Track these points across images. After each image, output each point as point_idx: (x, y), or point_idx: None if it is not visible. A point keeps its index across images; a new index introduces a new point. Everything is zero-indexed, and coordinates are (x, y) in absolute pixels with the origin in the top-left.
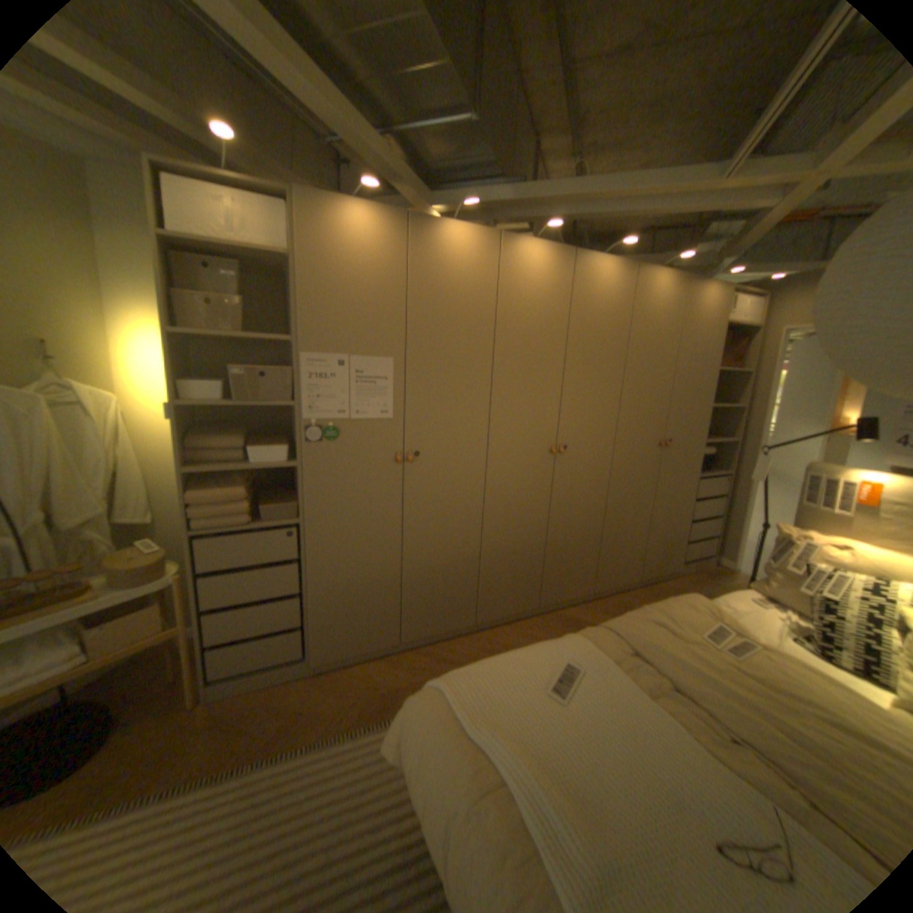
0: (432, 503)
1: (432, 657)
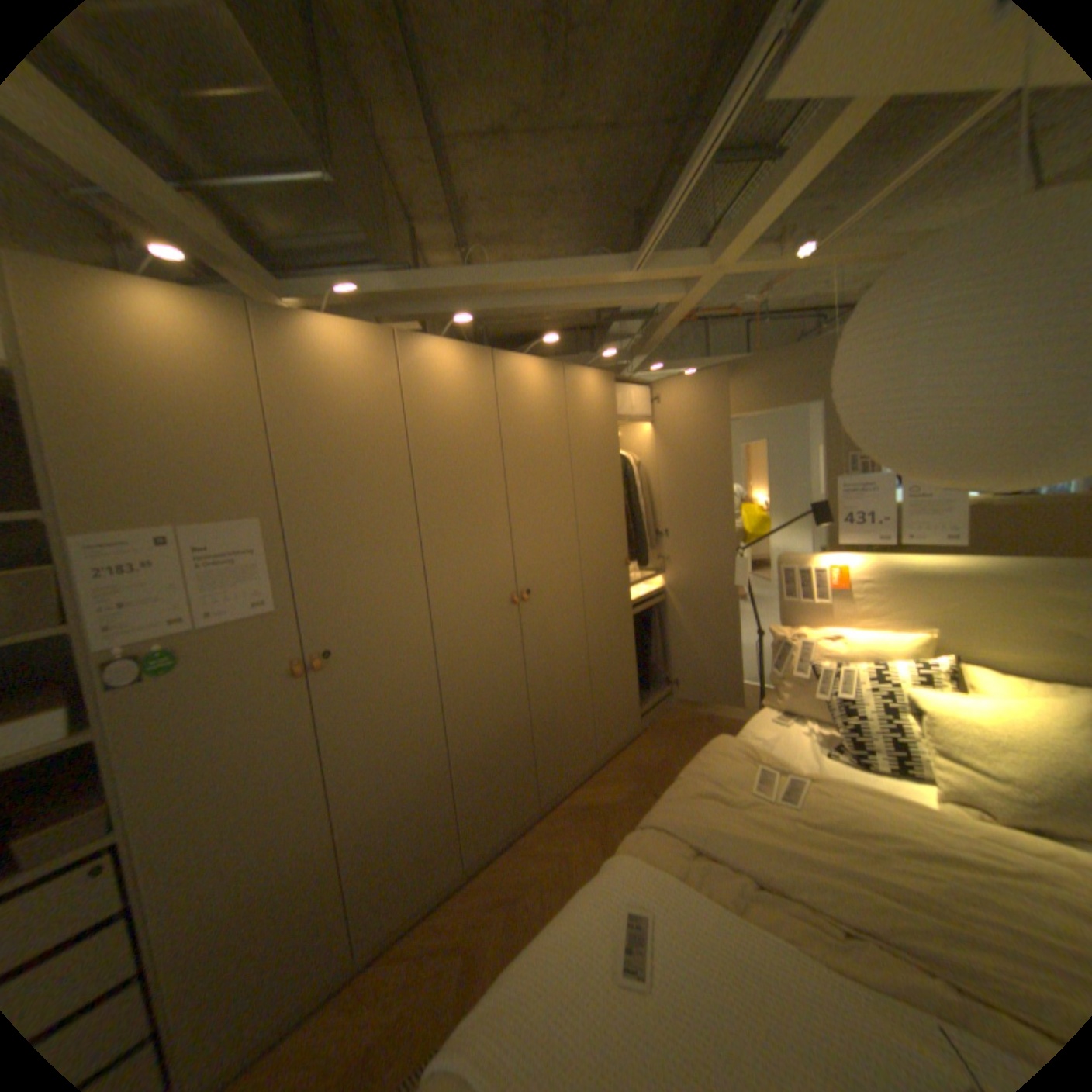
0: (365, 720)
1: (411, 957)
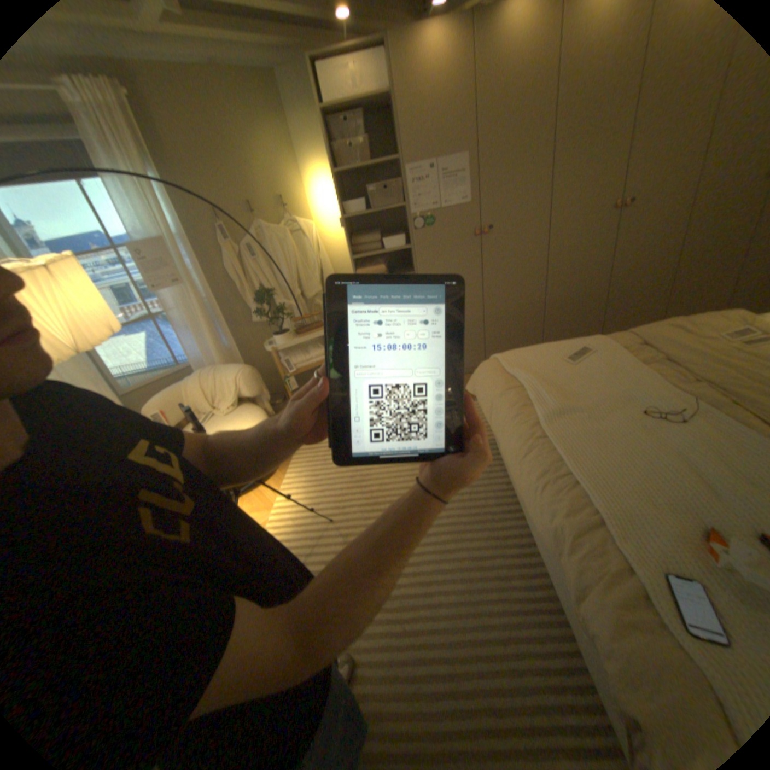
0: (503, 265)
1: None
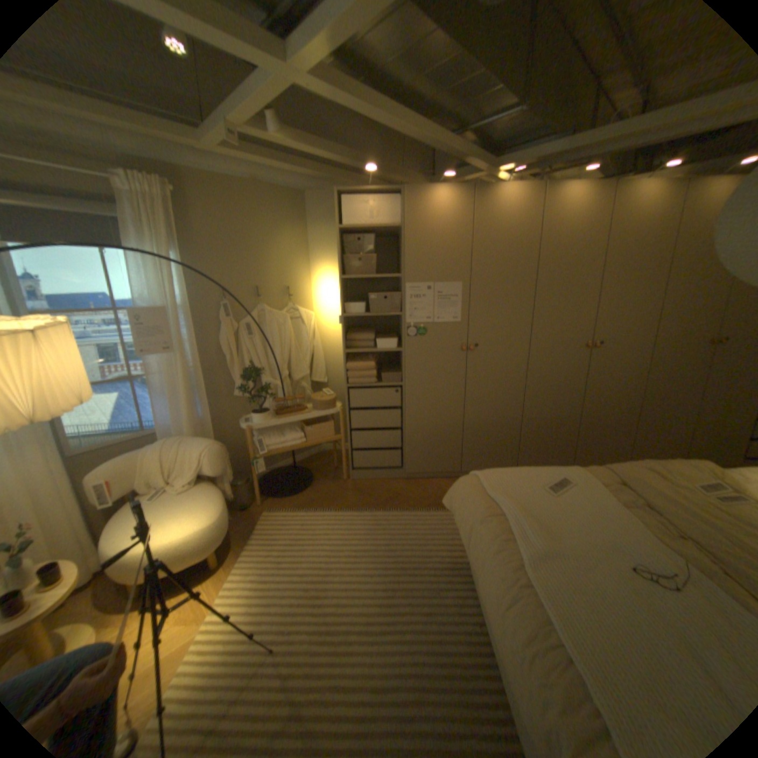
0: (485, 379)
1: None
